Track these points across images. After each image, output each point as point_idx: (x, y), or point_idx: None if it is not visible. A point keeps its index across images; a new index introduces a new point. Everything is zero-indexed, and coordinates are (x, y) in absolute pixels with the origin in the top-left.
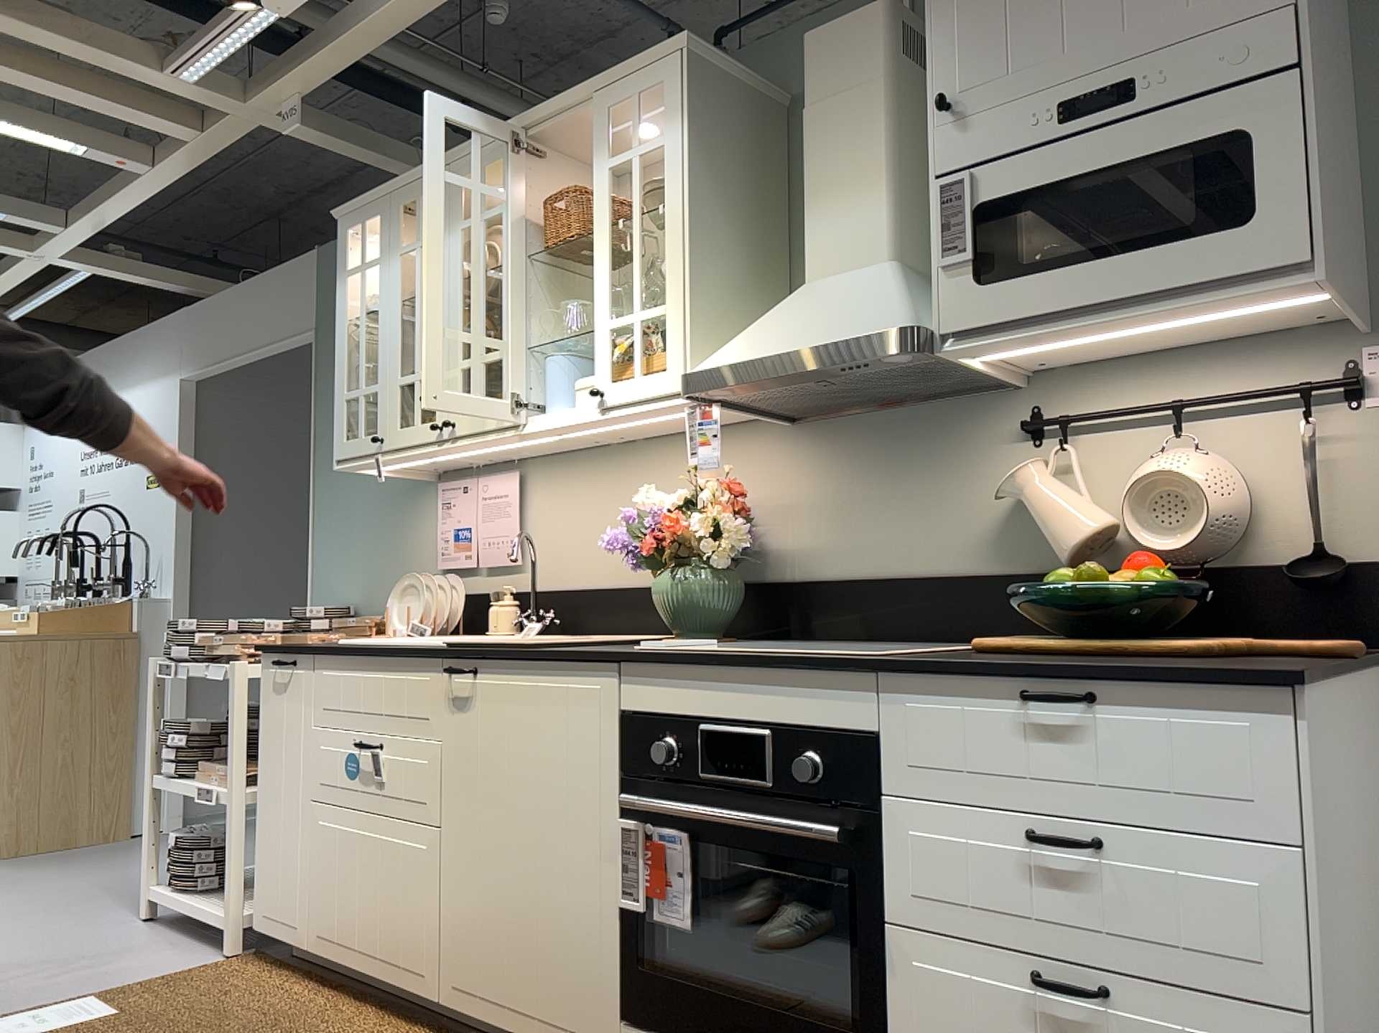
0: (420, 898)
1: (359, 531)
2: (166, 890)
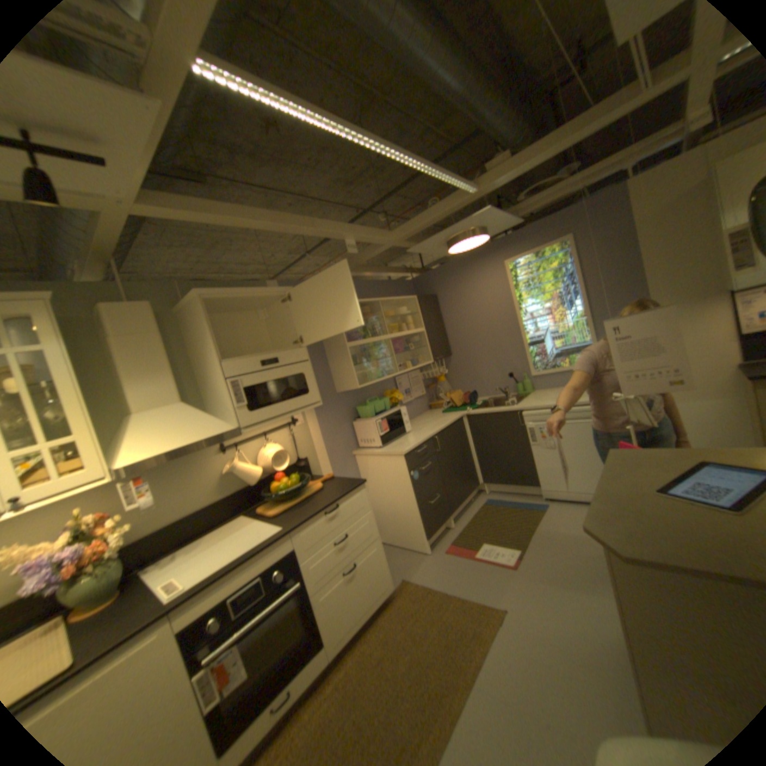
0: None
1: None
2: None
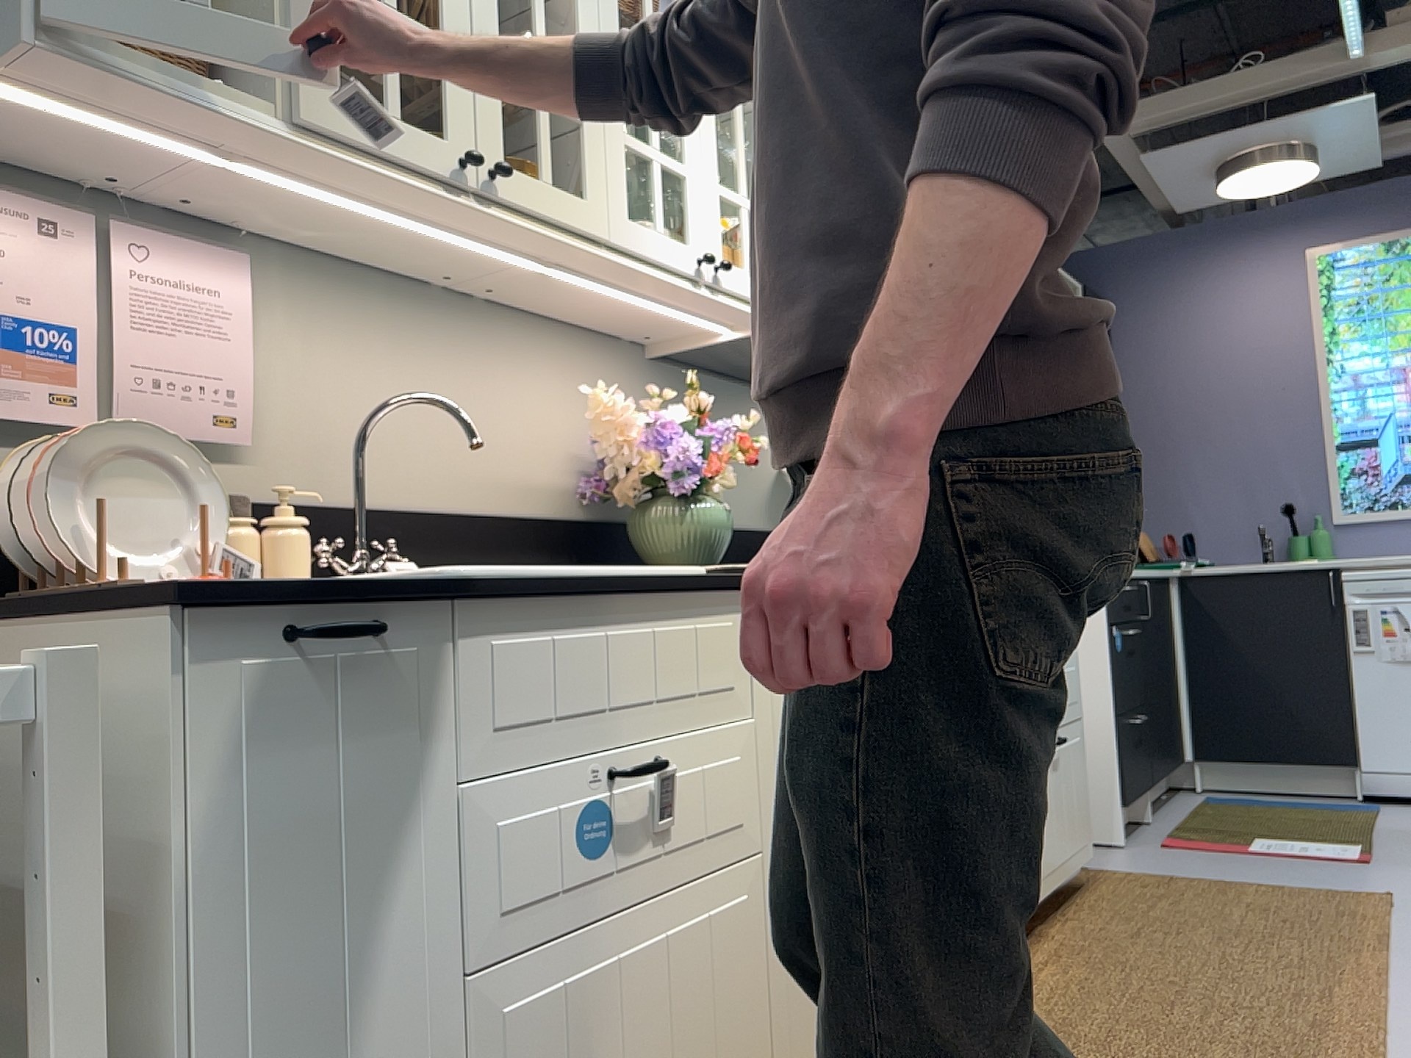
0: (743, 984)
1: None
2: None
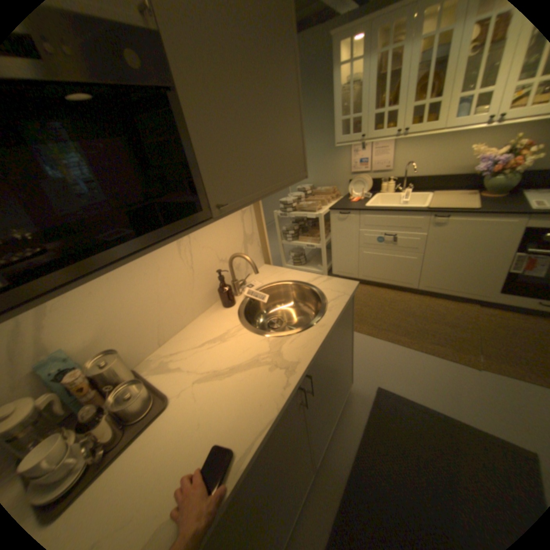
0: (414, 269)
1: (311, 161)
2: (293, 266)
